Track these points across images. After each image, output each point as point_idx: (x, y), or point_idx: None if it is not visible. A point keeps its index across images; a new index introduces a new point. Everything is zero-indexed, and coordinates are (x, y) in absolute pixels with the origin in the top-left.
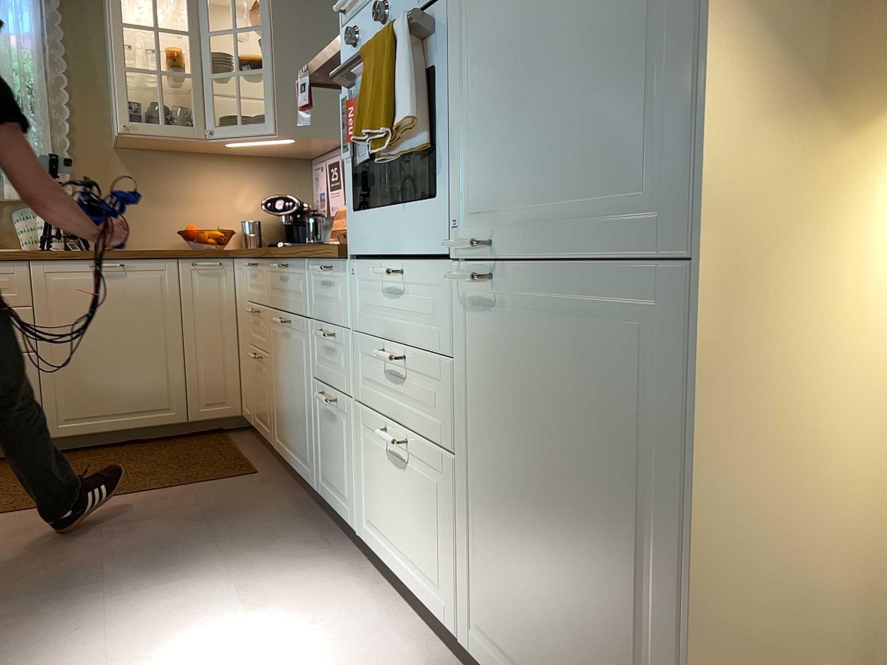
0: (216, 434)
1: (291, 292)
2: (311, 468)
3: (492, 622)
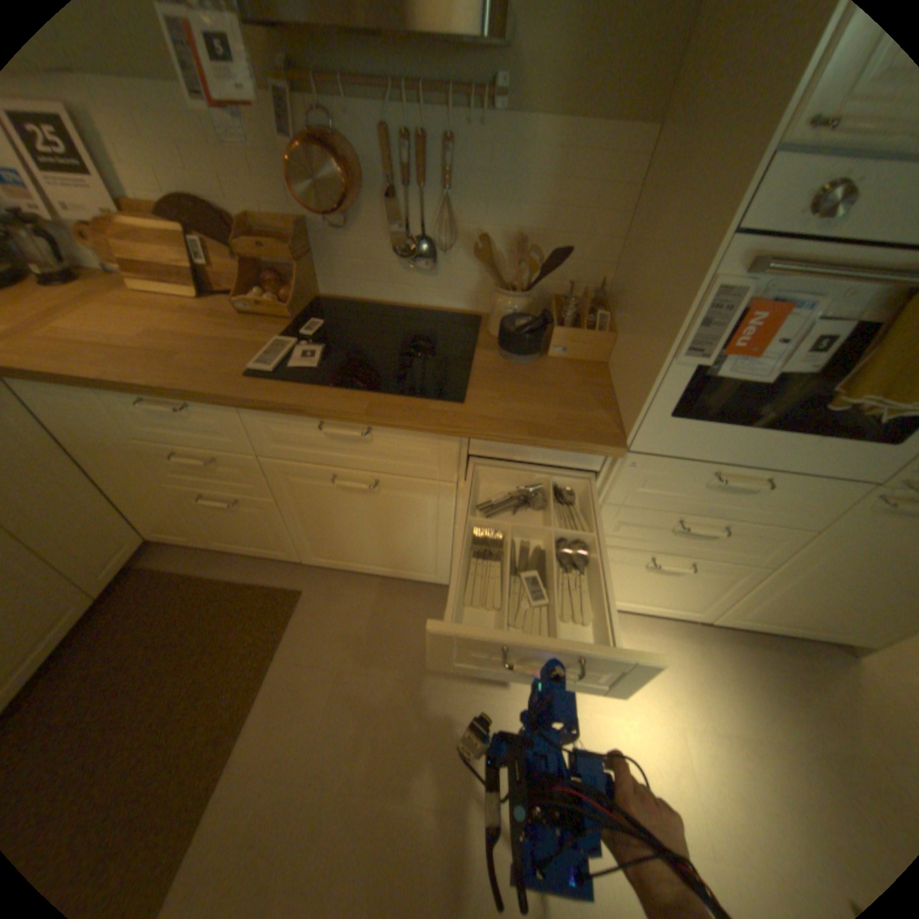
0: (123, 577)
1: (384, 455)
2: (435, 573)
3: (765, 615)
